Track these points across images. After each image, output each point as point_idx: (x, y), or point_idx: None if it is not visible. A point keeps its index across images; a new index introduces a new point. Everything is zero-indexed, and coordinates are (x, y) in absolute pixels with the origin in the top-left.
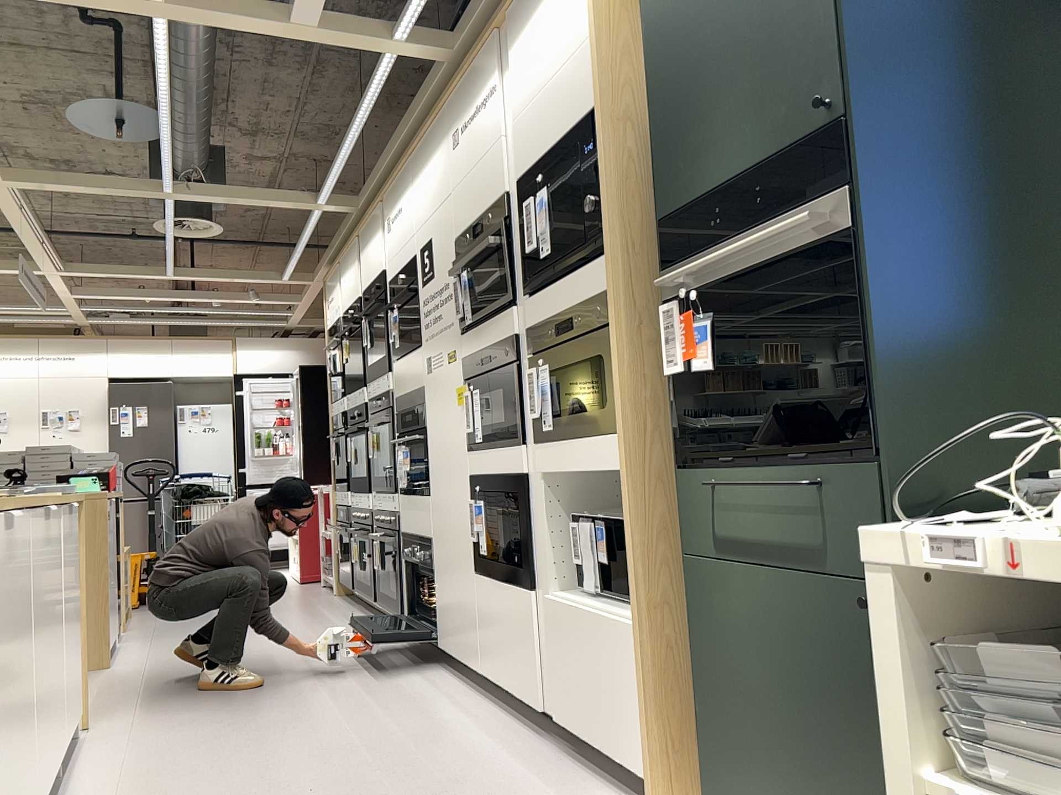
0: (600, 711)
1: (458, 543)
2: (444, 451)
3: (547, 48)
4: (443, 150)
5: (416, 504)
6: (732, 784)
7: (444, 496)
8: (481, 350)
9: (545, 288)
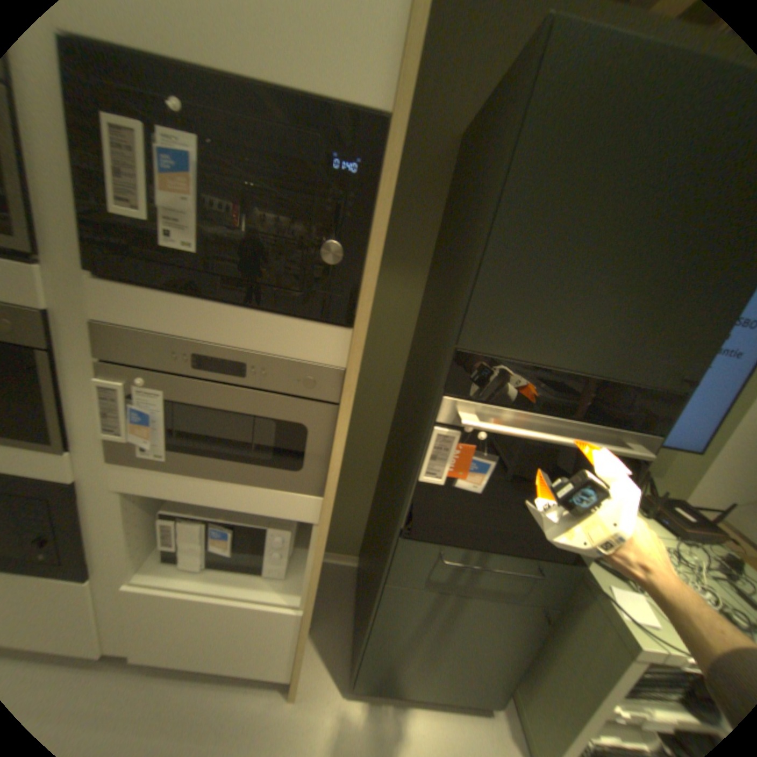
0: (212, 657)
1: None
2: None
3: None
4: None
5: None
6: (378, 680)
7: None
8: None
9: (138, 281)
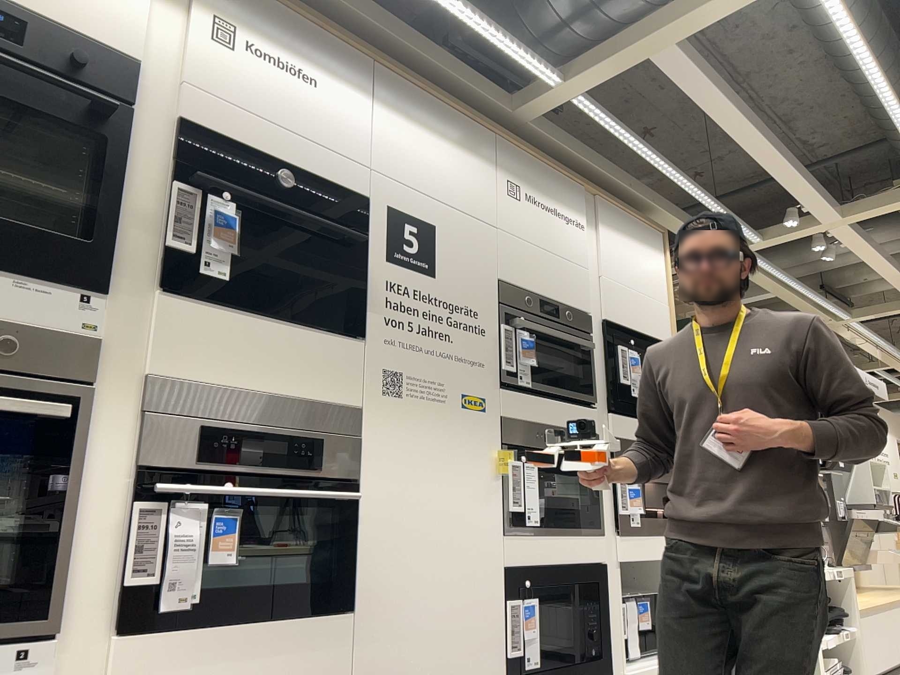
0: None
1: (459, 674)
2: (434, 530)
3: (635, 268)
4: (484, 167)
5: (269, 642)
6: None
7: (420, 604)
8: (543, 424)
9: (622, 414)
